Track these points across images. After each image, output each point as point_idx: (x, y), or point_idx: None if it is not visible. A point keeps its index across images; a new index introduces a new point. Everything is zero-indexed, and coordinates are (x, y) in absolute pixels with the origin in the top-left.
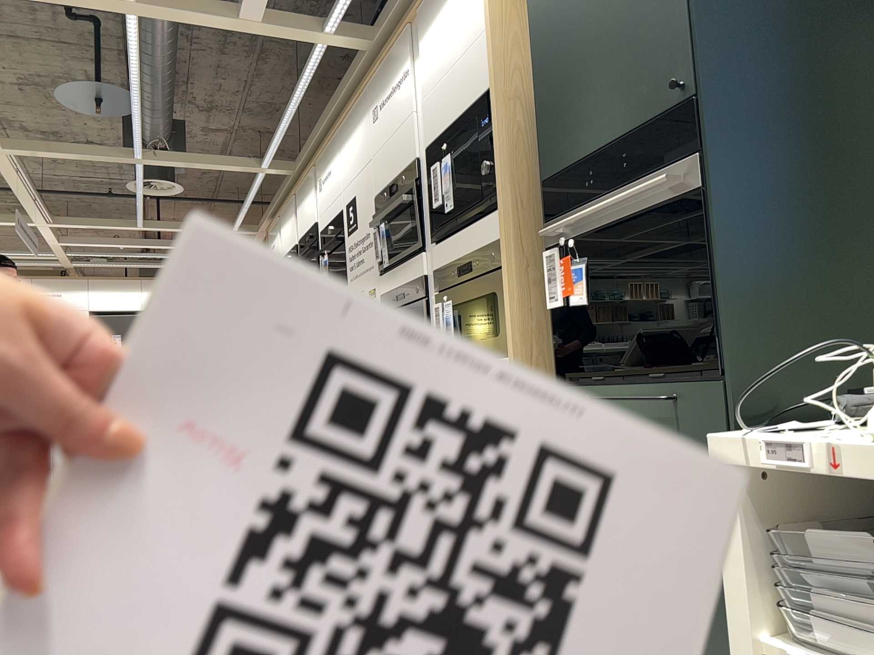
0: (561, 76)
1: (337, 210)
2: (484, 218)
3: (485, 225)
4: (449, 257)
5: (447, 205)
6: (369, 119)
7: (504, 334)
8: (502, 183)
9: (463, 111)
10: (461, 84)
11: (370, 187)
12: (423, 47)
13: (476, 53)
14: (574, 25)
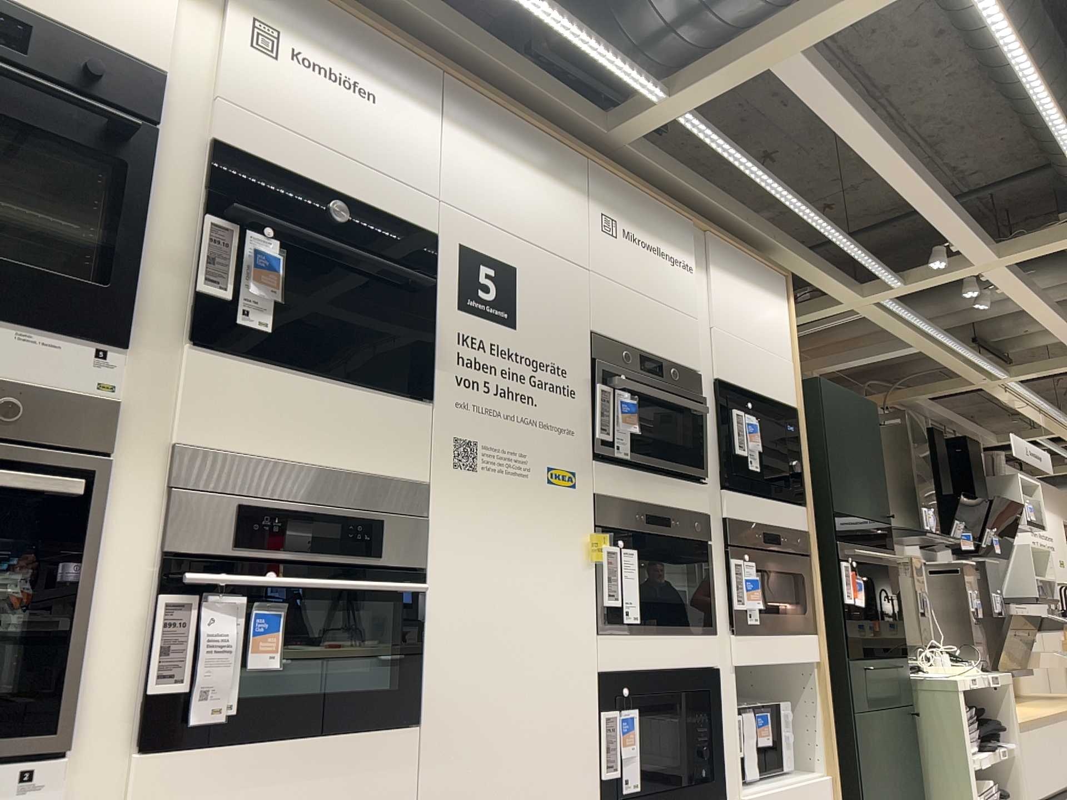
0: (839, 453)
1: (405, 212)
2: (783, 501)
3: (789, 509)
4: (747, 513)
5: (750, 461)
6: (588, 207)
7: (806, 612)
8: (806, 487)
9: (766, 393)
10: (765, 369)
11: (580, 304)
12: (716, 276)
13: (780, 364)
14: (844, 433)
